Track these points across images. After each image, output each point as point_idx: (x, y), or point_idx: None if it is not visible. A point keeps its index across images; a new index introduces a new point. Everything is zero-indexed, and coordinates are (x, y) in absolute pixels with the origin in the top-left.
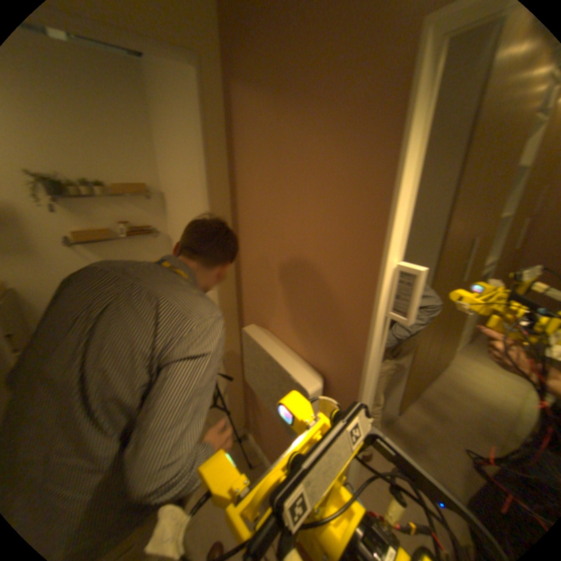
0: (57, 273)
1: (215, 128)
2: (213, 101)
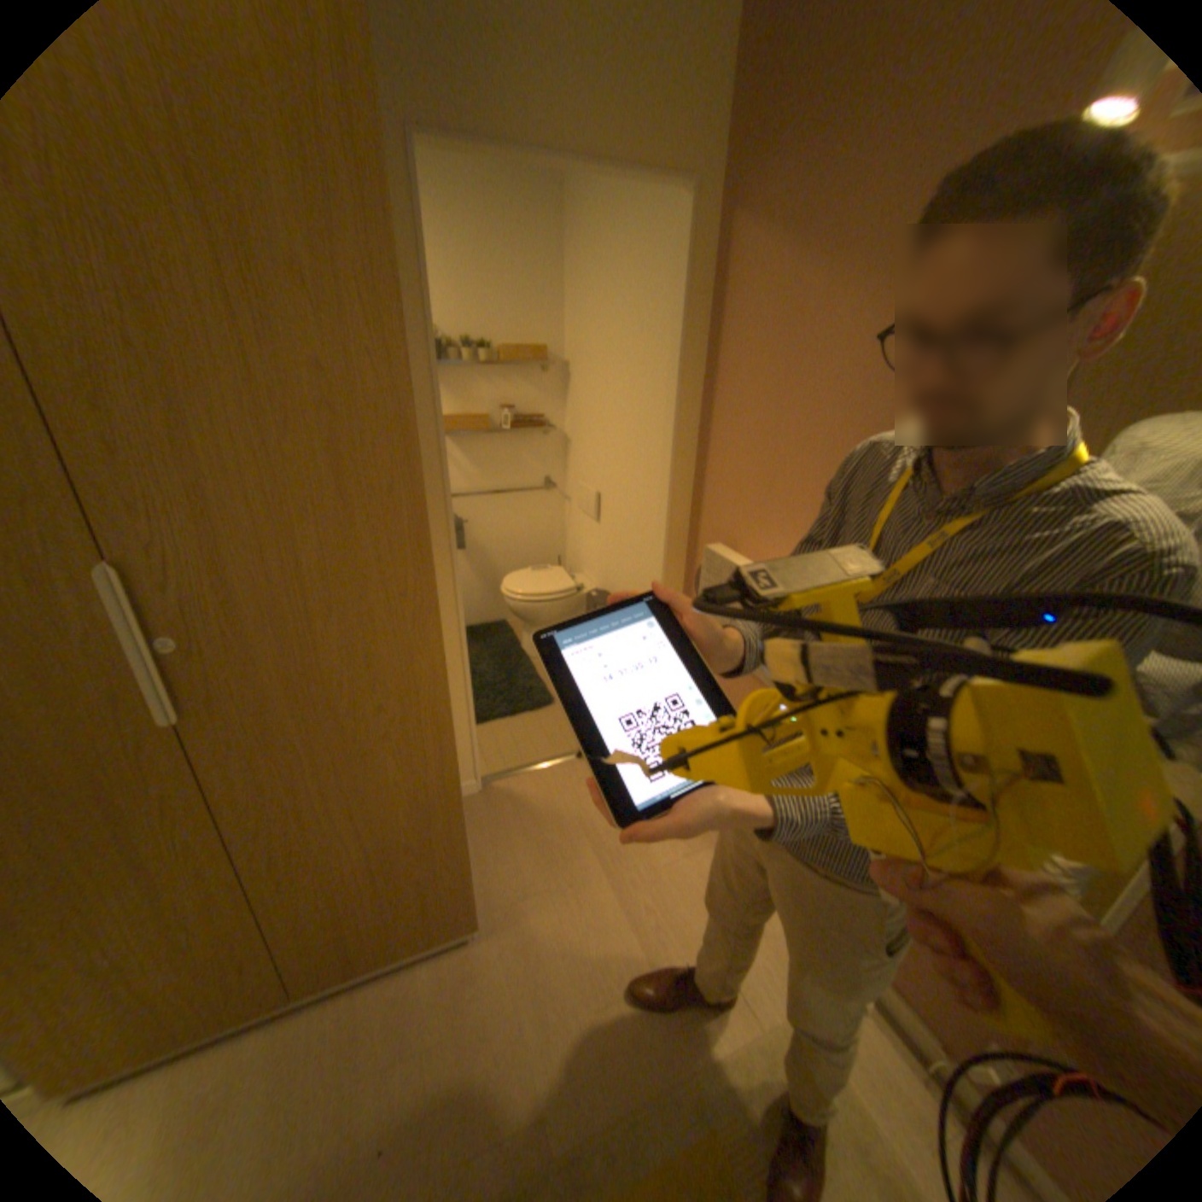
0: None
1: (702, 270)
2: (706, 233)
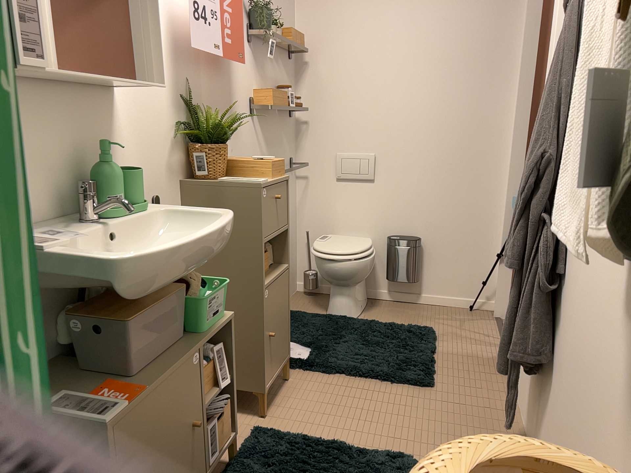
0: (245, 156)
1: None
2: None
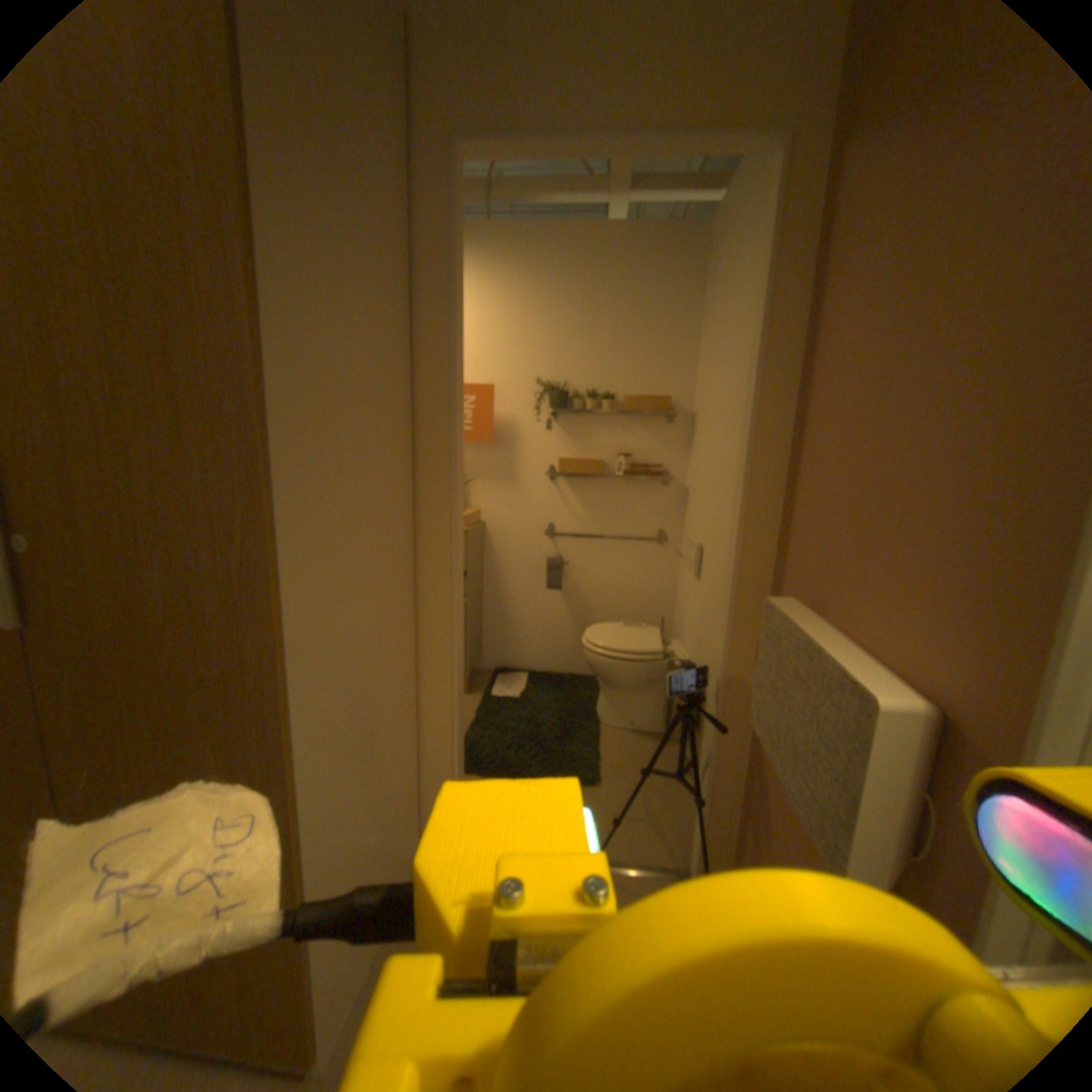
0: (533, 512)
1: (806, 234)
2: (812, 188)
